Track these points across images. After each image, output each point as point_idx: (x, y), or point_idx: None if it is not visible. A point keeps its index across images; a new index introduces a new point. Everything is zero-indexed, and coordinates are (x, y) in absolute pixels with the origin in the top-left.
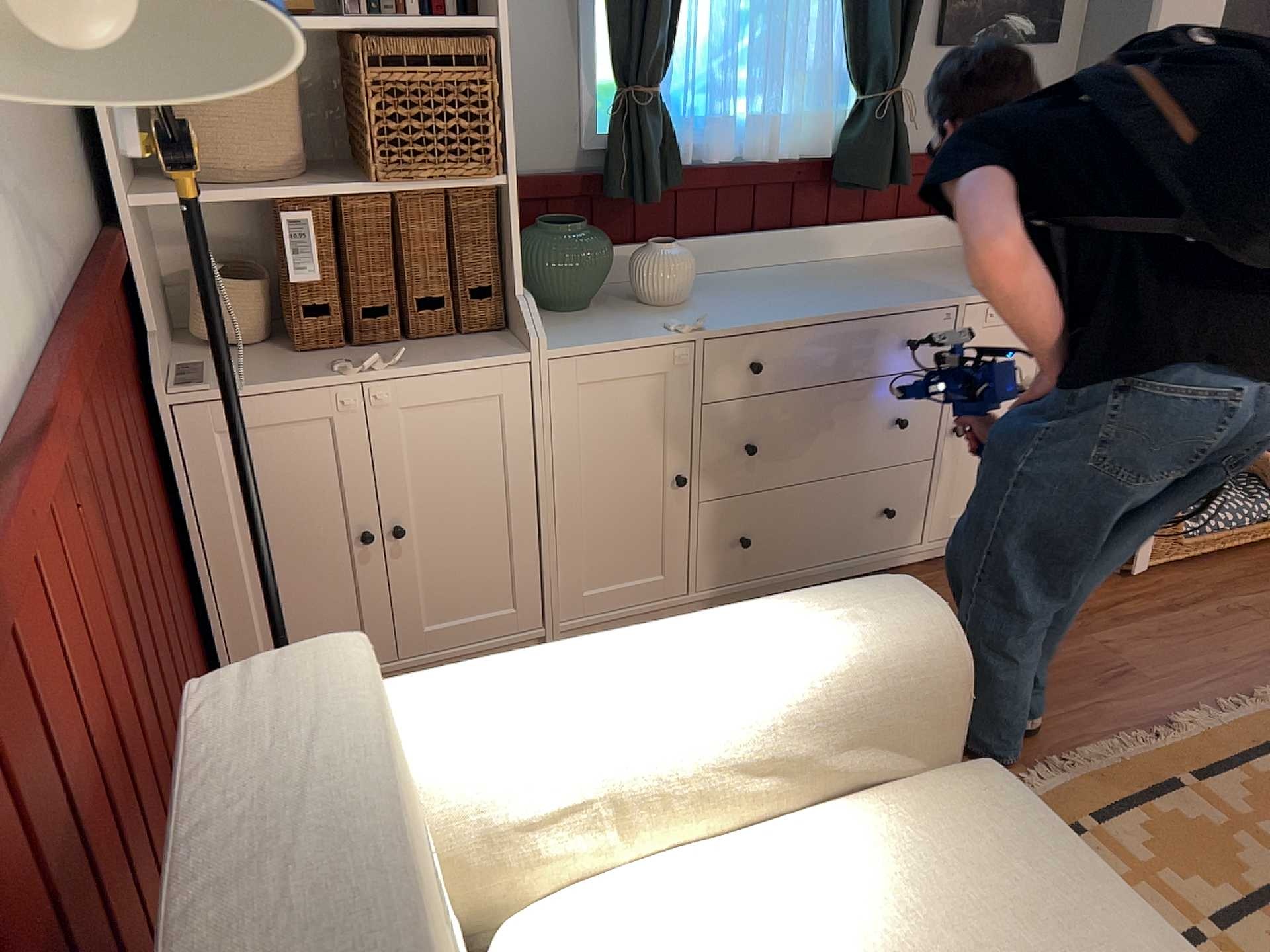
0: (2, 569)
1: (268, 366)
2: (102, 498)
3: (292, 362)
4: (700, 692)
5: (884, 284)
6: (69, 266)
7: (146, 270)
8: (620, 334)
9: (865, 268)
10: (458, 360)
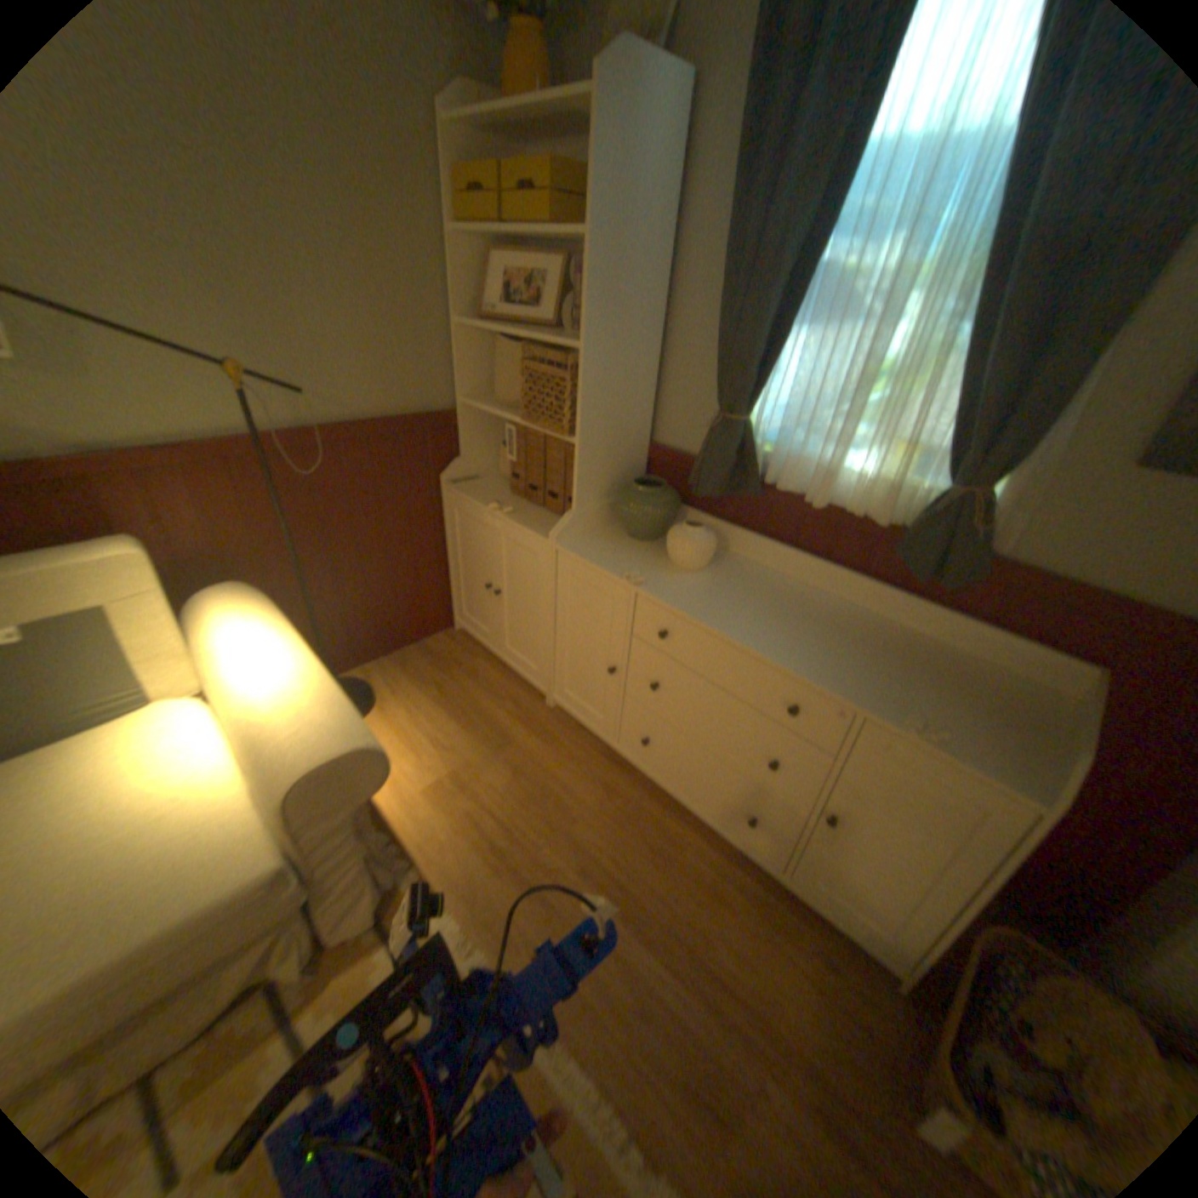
0: (130, 477)
1: (493, 491)
2: (311, 494)
3: (500, 494)
4: (242, 686)
5: (853, 655)
6: (368, 412)
7: (472, 430)
8: (606, 561)
9: (891, 640)
10: (531, 527)
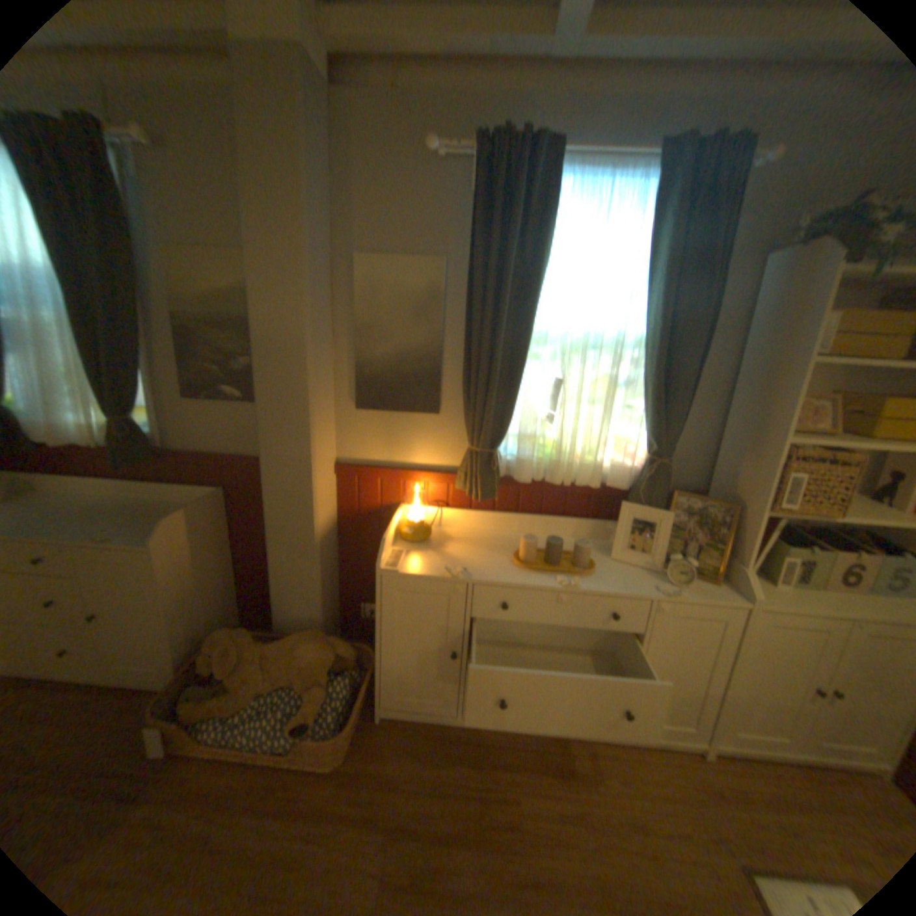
0: None
1: None
2: None
3: None
4: None
5: (84, 521)
6: None
7: None
8: None
9: (124, 508)
10: None
